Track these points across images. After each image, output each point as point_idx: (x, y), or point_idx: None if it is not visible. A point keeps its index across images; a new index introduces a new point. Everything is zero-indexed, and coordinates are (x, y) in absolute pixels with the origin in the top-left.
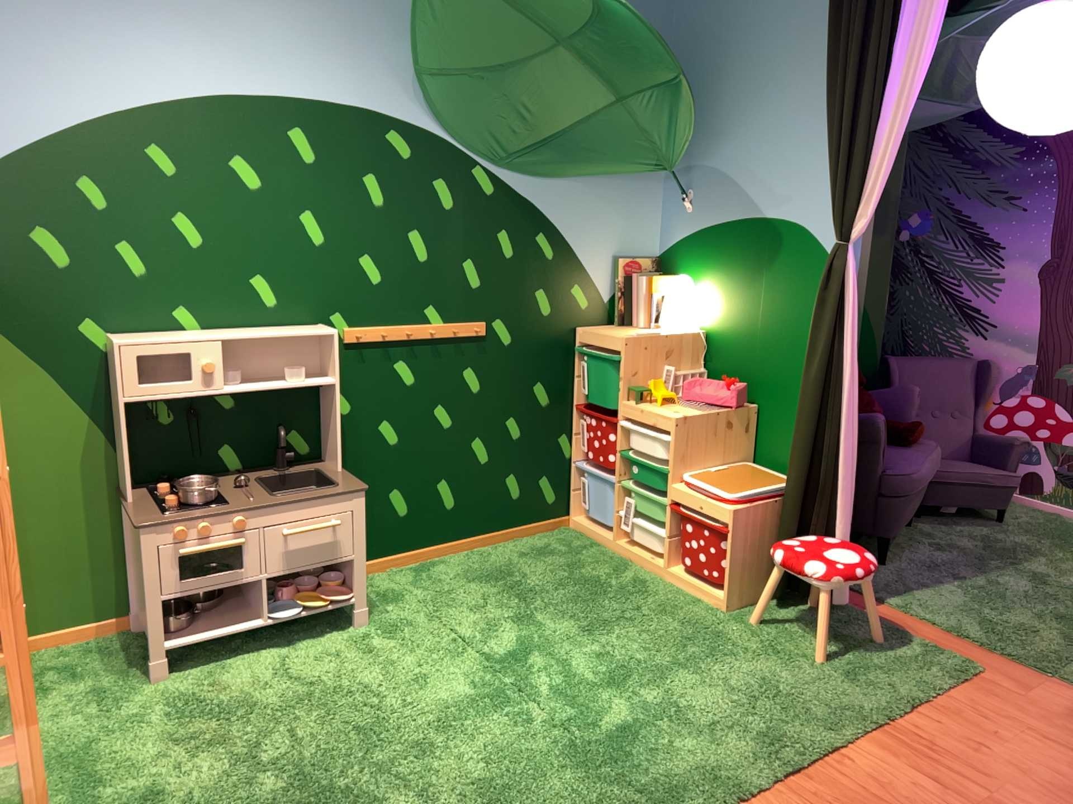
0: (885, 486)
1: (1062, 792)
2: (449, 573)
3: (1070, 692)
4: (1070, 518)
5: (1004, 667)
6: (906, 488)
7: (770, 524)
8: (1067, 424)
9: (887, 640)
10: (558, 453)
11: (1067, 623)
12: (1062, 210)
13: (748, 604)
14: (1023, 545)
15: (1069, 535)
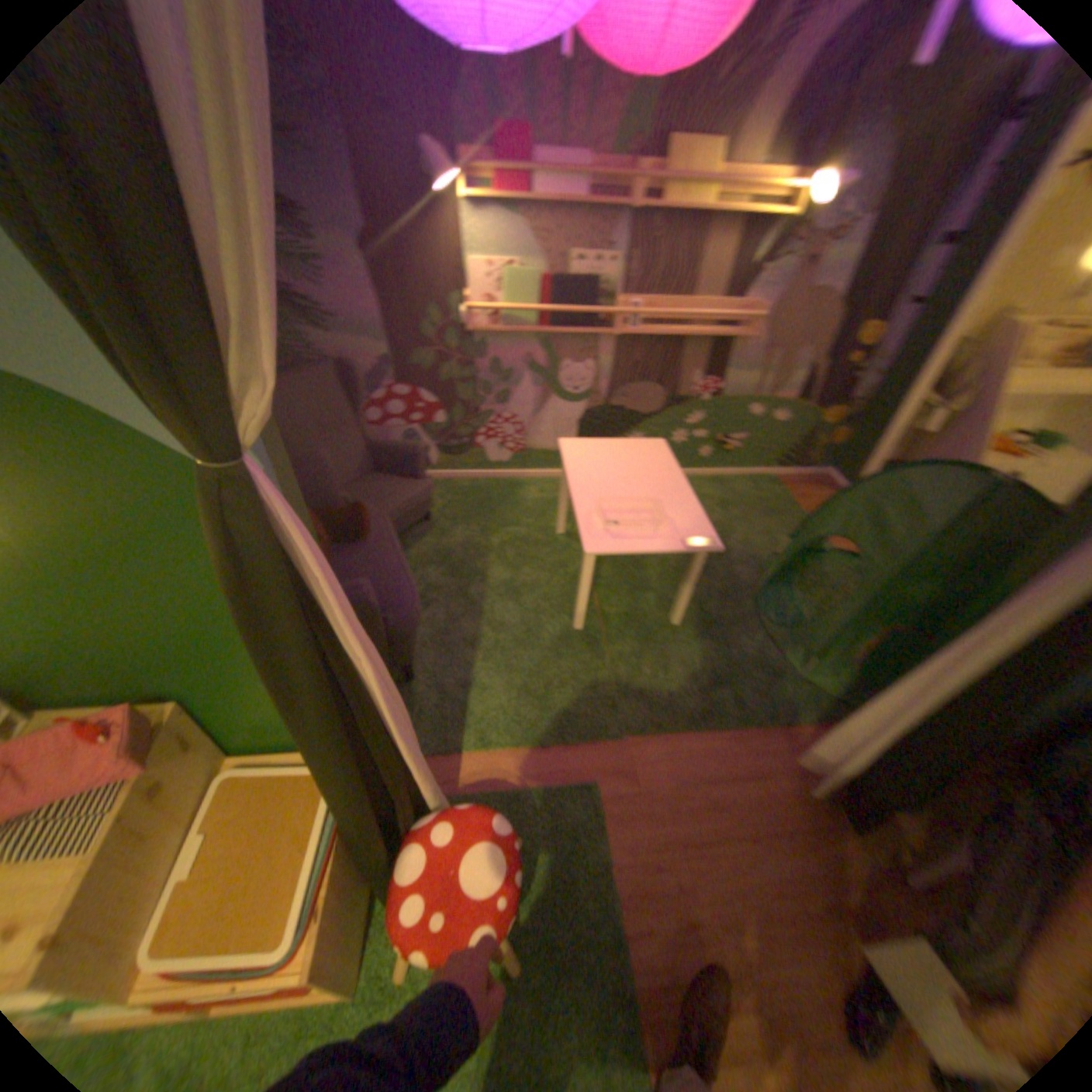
0: (397, 637)
1: (767, 926)
2: None
3: (649, 749)
4: (461, 481)
5: (600, 761)
6: (416, 622)
7: (342, 873)
8: (435, 406)
9: (520, 833)
10: None
11: (575, 646)
12: (360, 154)
13: (363, 938)
14: (468, 546)
15: (478, 506)
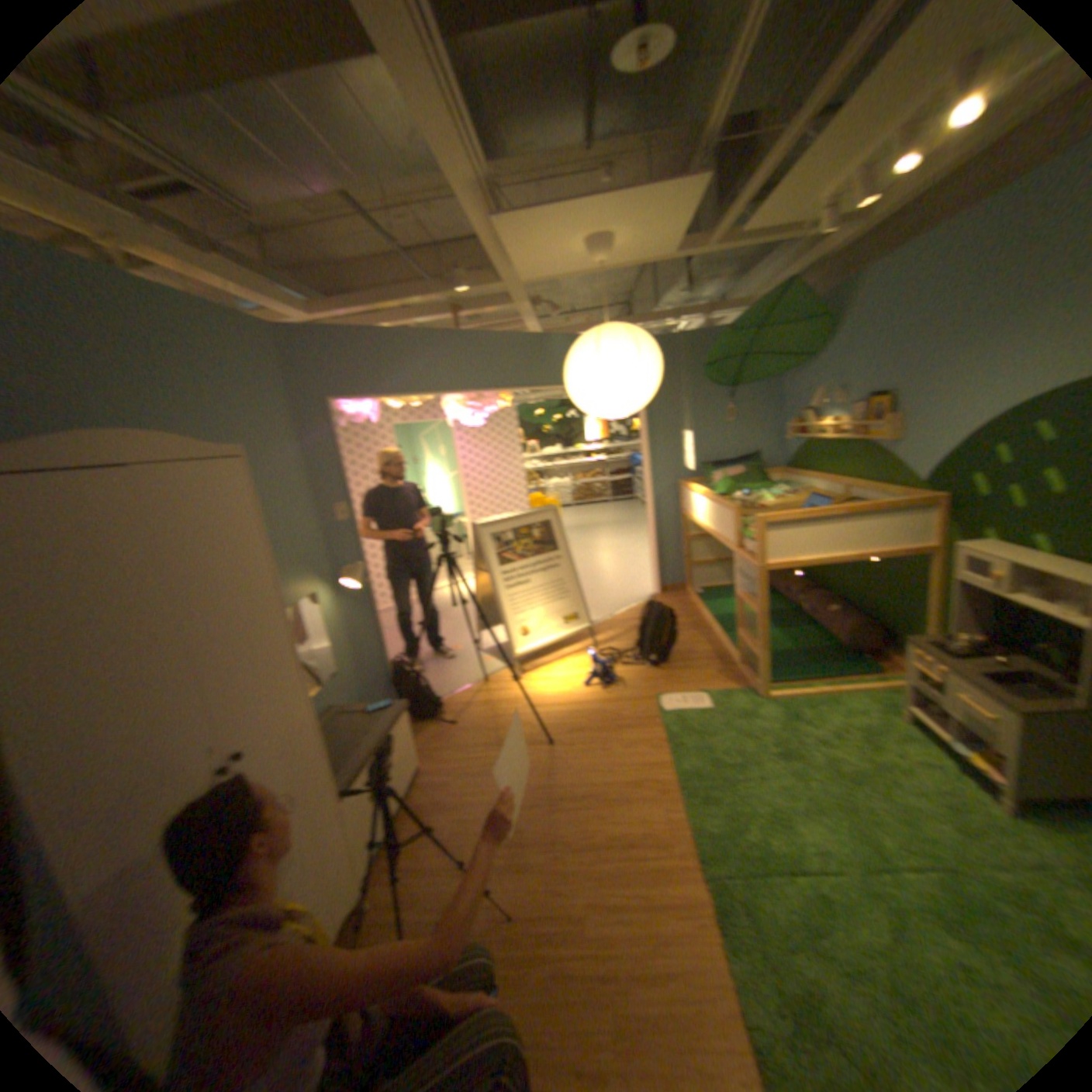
0: None
1: None
2: None
3: None
4: None
5: None
6: None
7: None
8: None
9: None
10: None
11: None
12: None
13: None
14: None
15: None
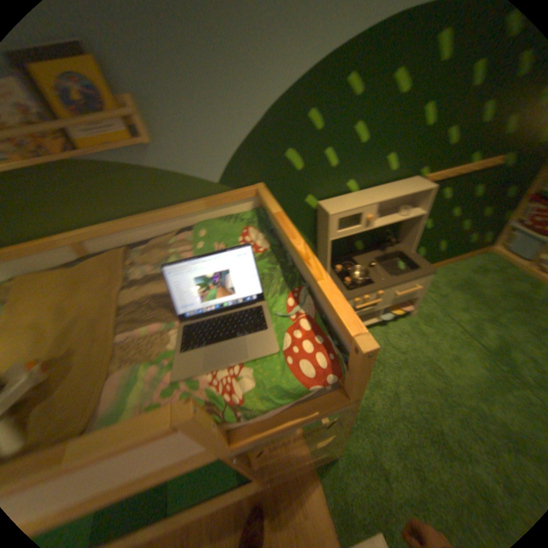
0: None
1: None
2: (440, 281)
3: None
4: None
5: None
6: None
7: None
8: None
9: None
10: (503, 220)
11: None
12: None
13: None
14: None
15: None
